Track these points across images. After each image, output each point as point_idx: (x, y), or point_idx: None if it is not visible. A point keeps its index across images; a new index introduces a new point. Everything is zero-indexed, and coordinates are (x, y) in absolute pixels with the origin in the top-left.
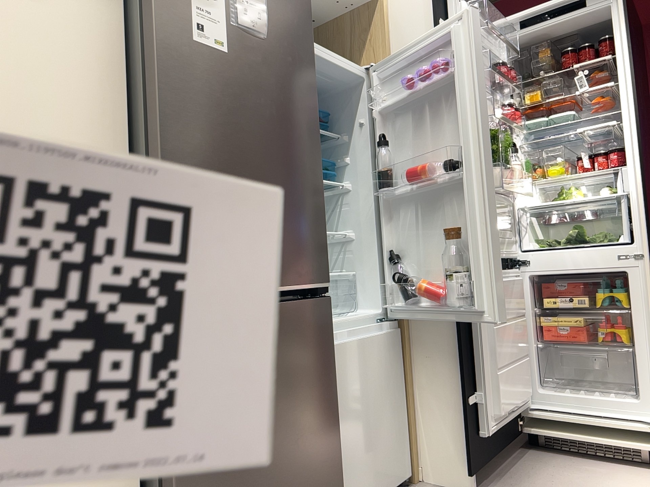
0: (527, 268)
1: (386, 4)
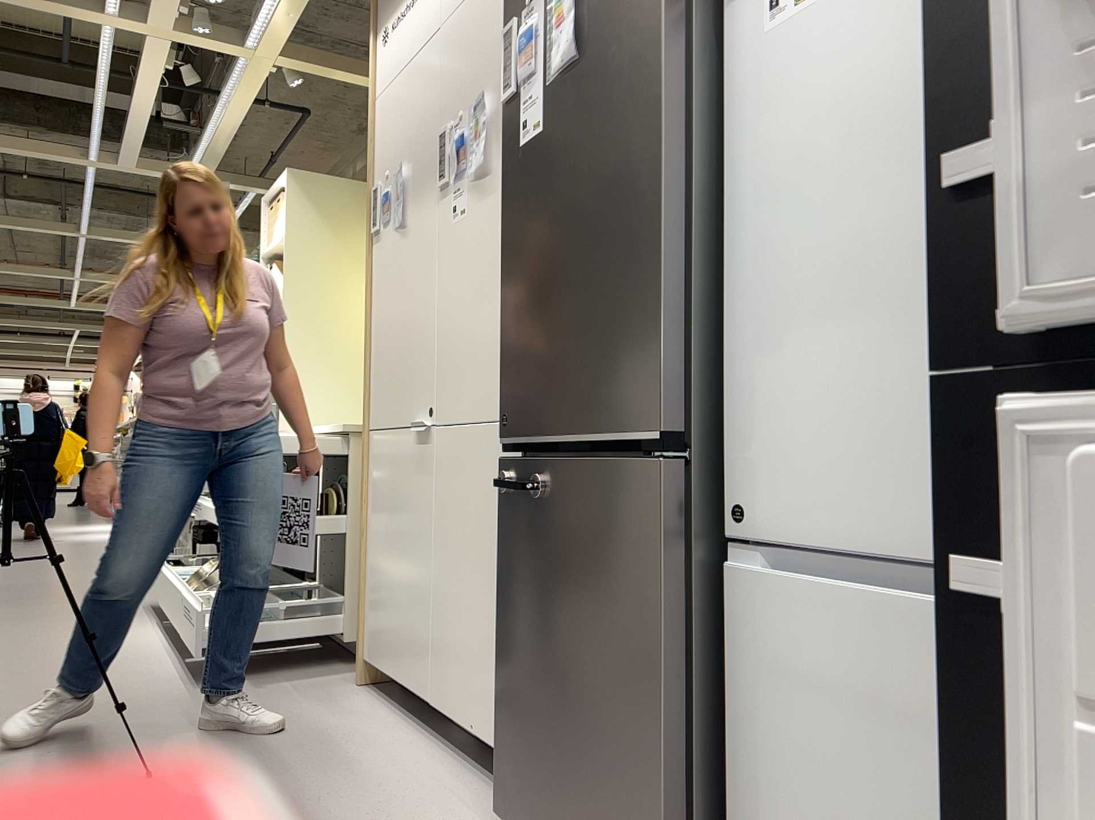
0: None
1: None
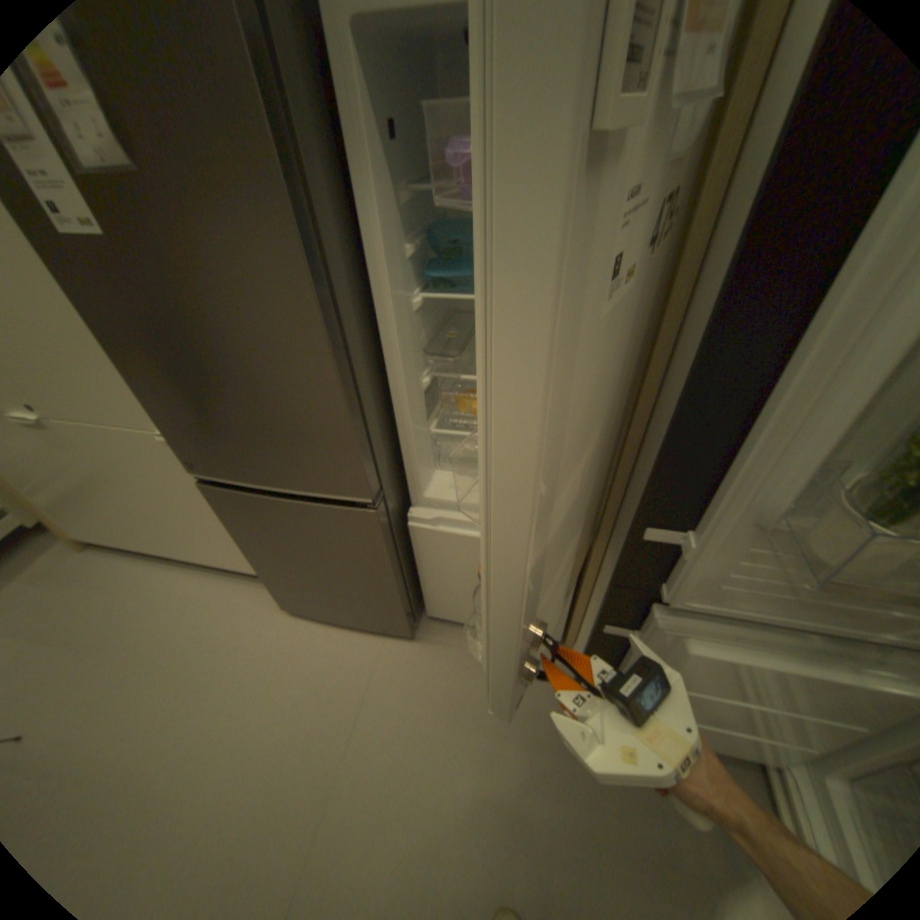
0: None
1: None
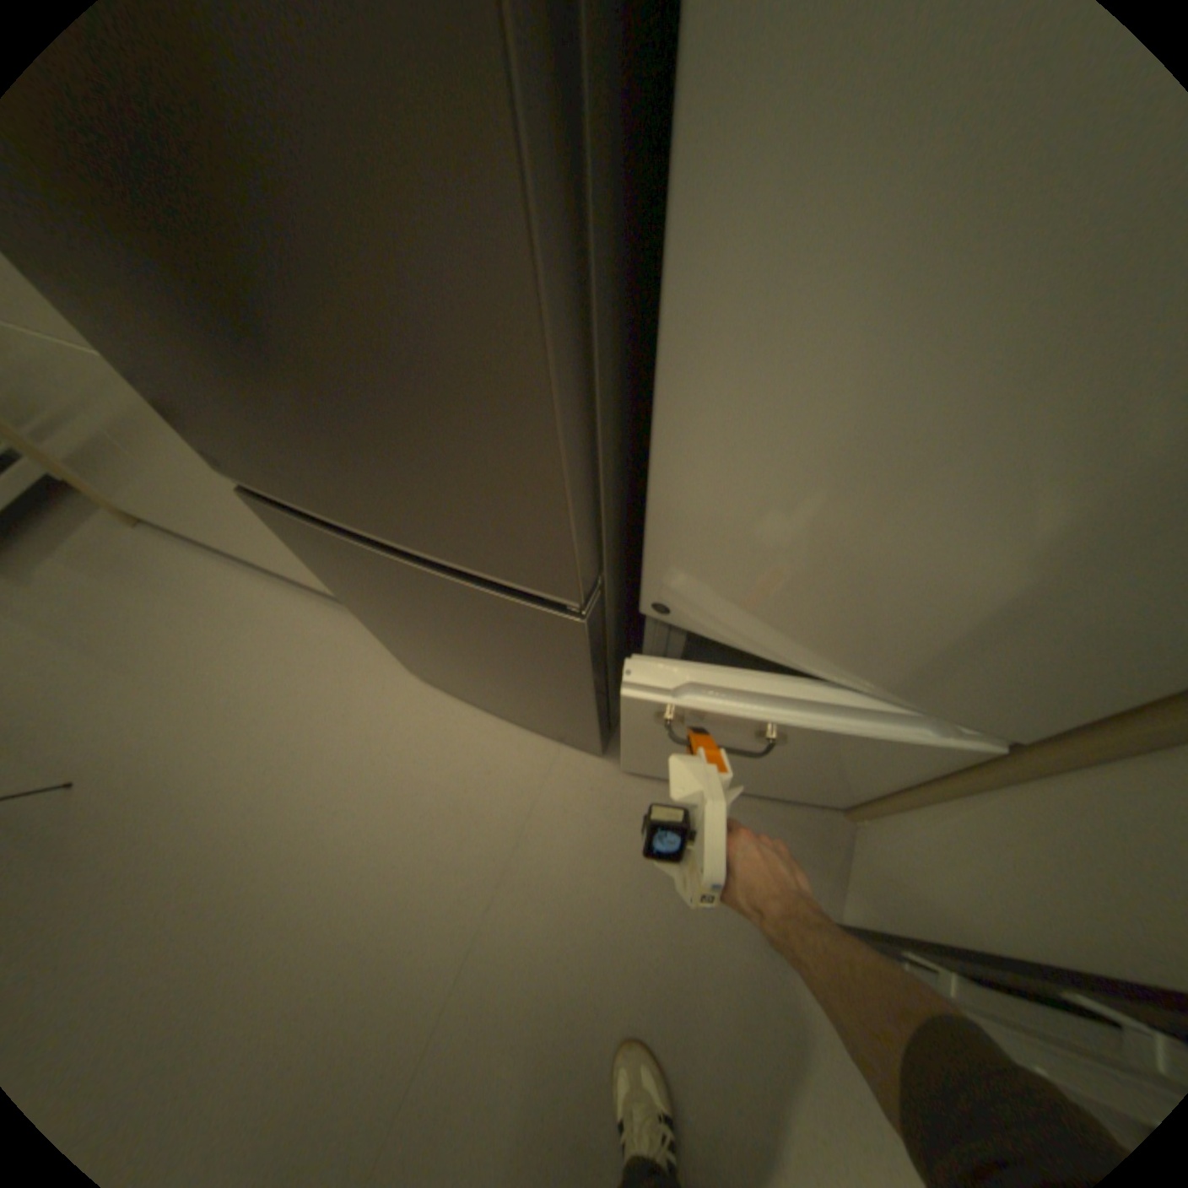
0: None
1: None
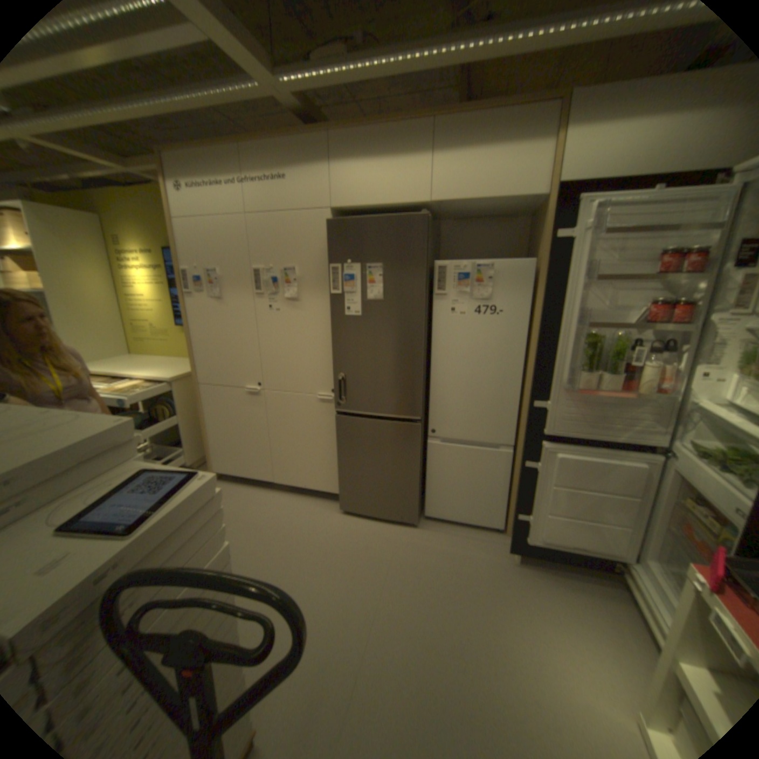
0: (675, 462)
1: (553, 201)
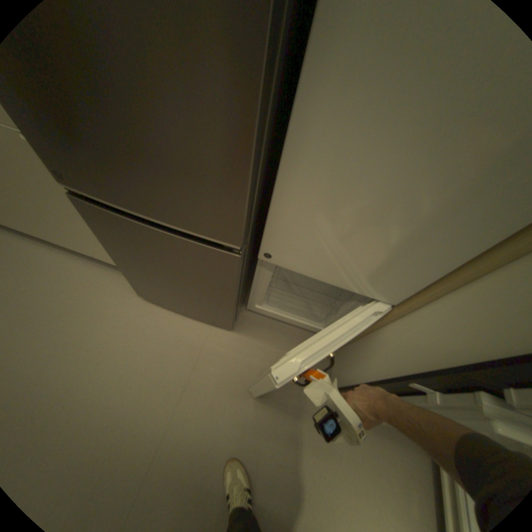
0: None
1: None
